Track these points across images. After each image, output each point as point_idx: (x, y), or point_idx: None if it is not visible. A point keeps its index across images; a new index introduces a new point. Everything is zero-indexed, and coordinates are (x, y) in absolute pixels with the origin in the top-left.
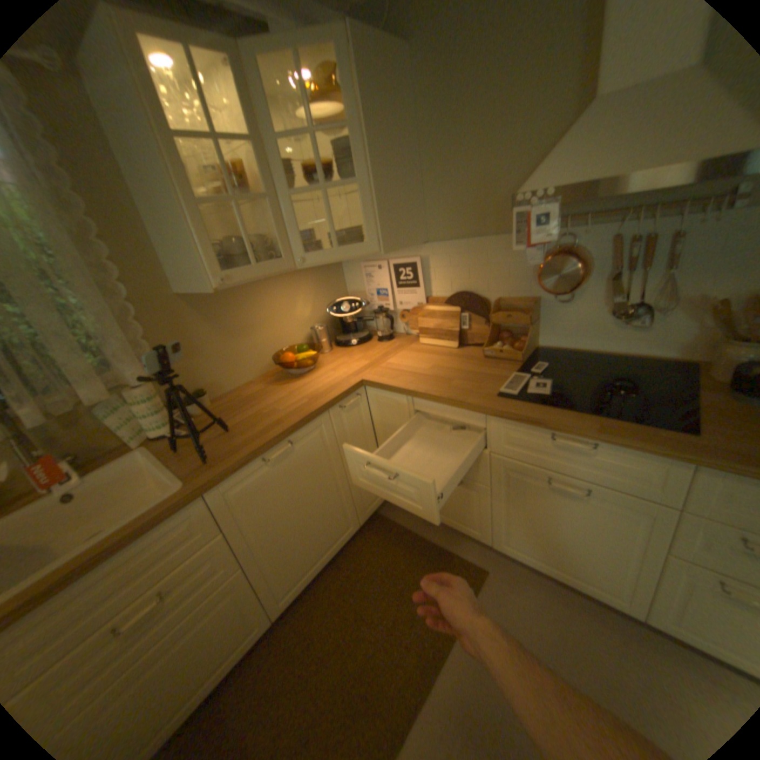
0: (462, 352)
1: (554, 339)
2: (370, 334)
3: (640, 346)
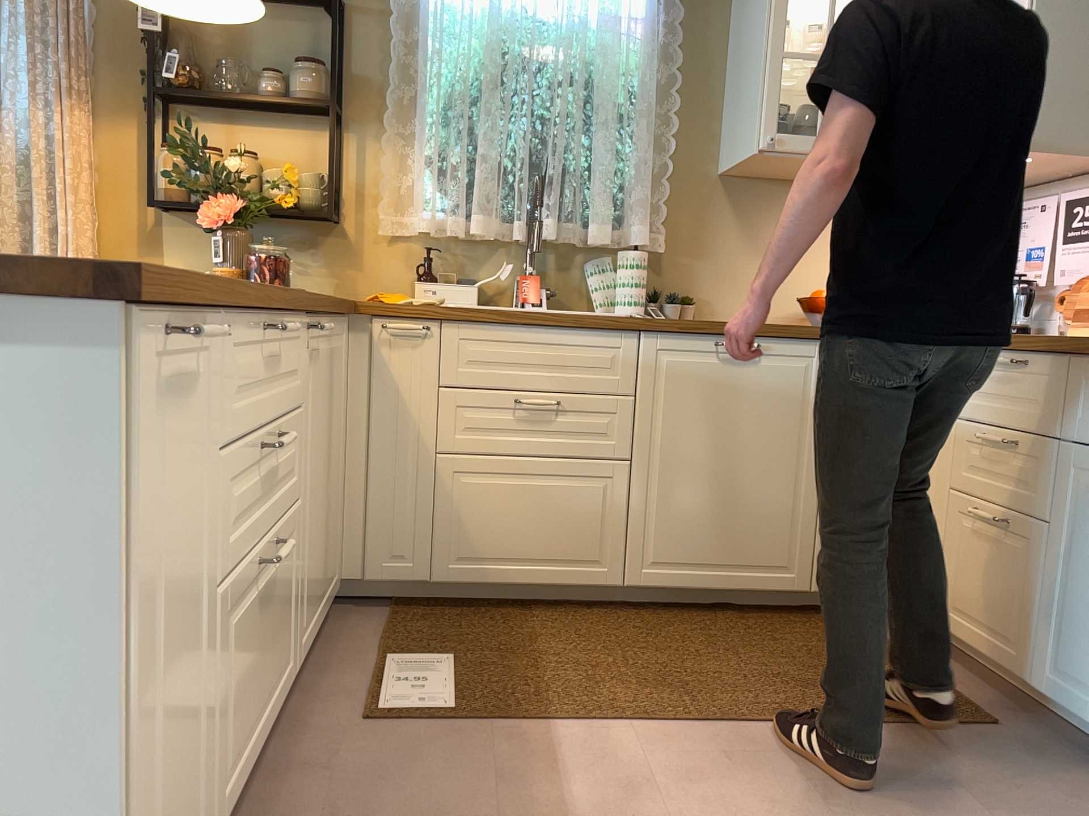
0: None
1: None
2: None
3: None
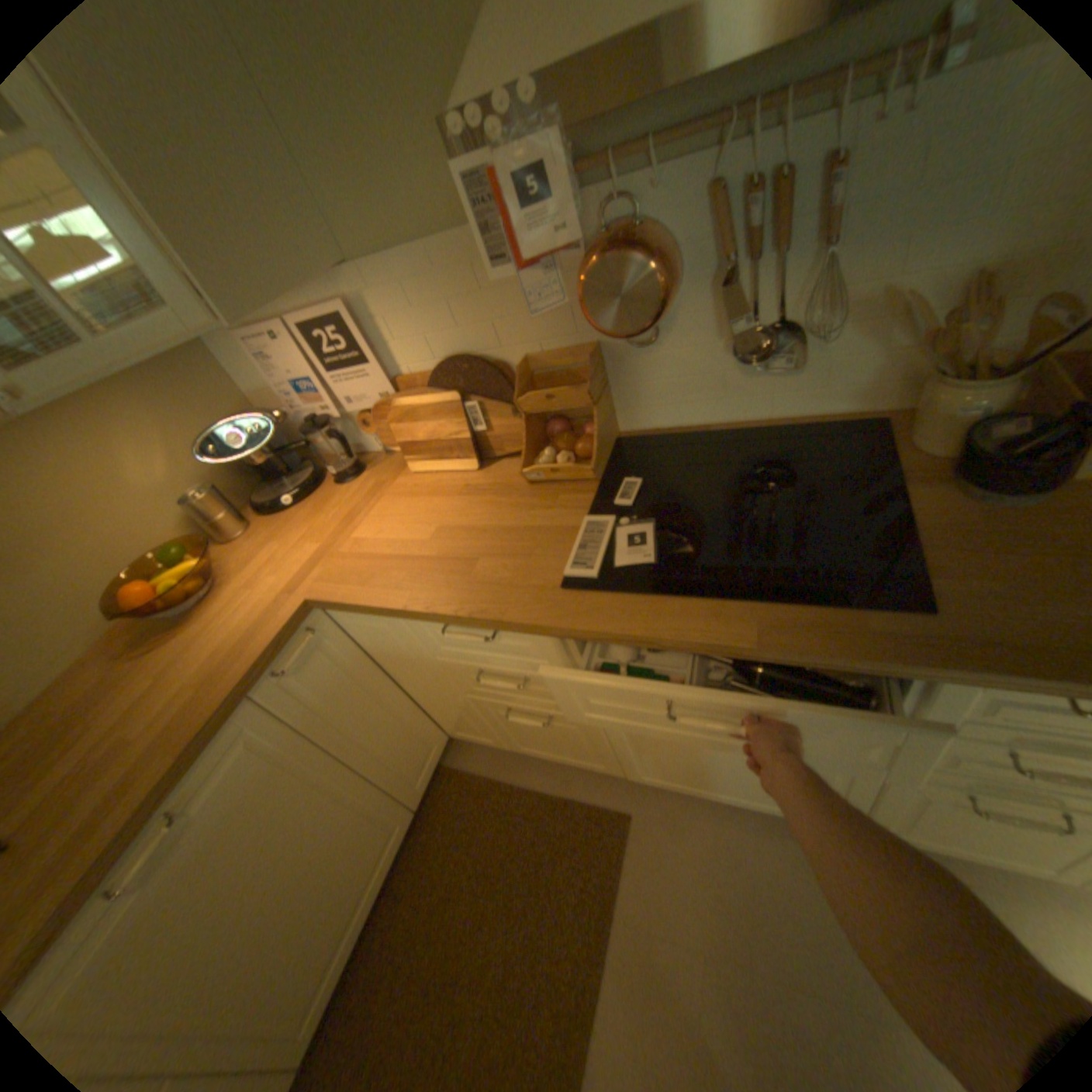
0: (489, 476)
1: (642, 414)
2: (316, 470)
3: (788, 401)
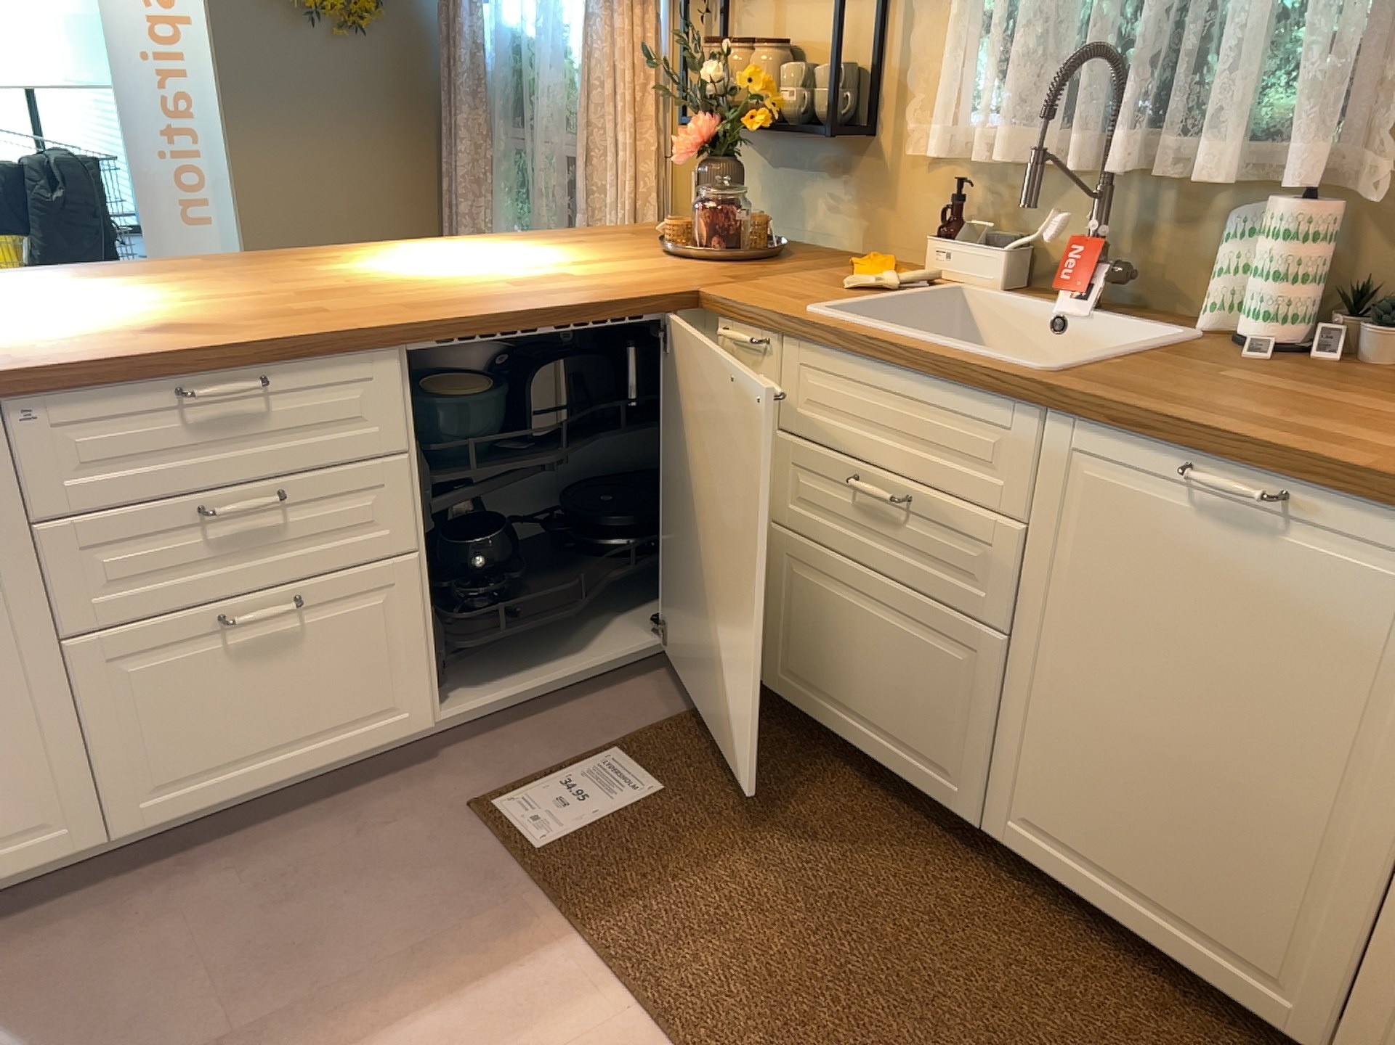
0: None
1: None
2: None
3: None
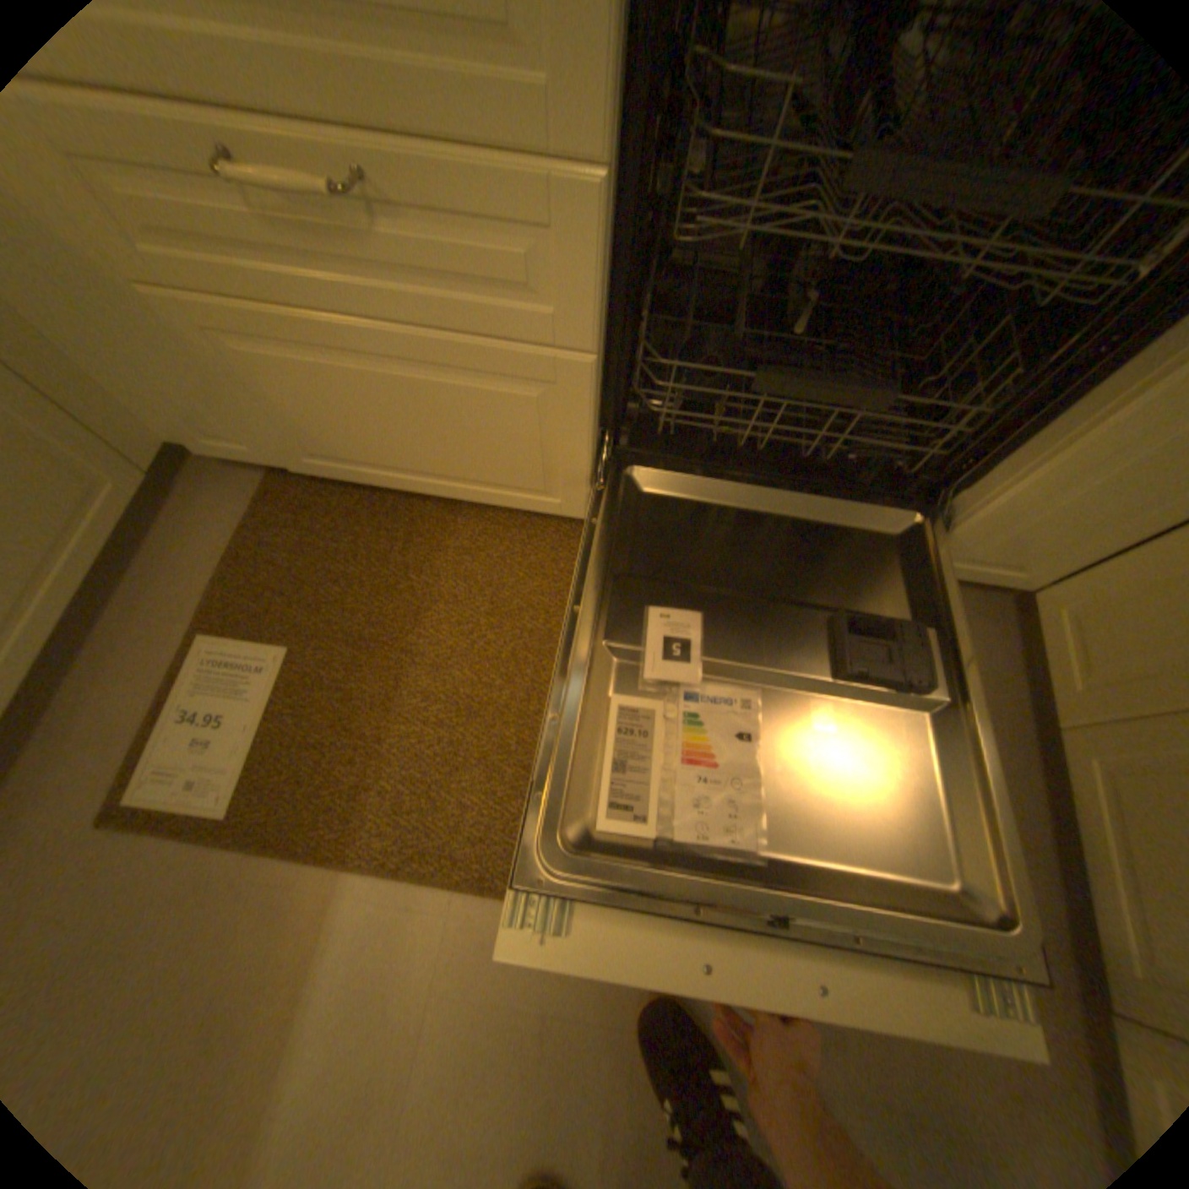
0: None
1: None
2: None
3: None
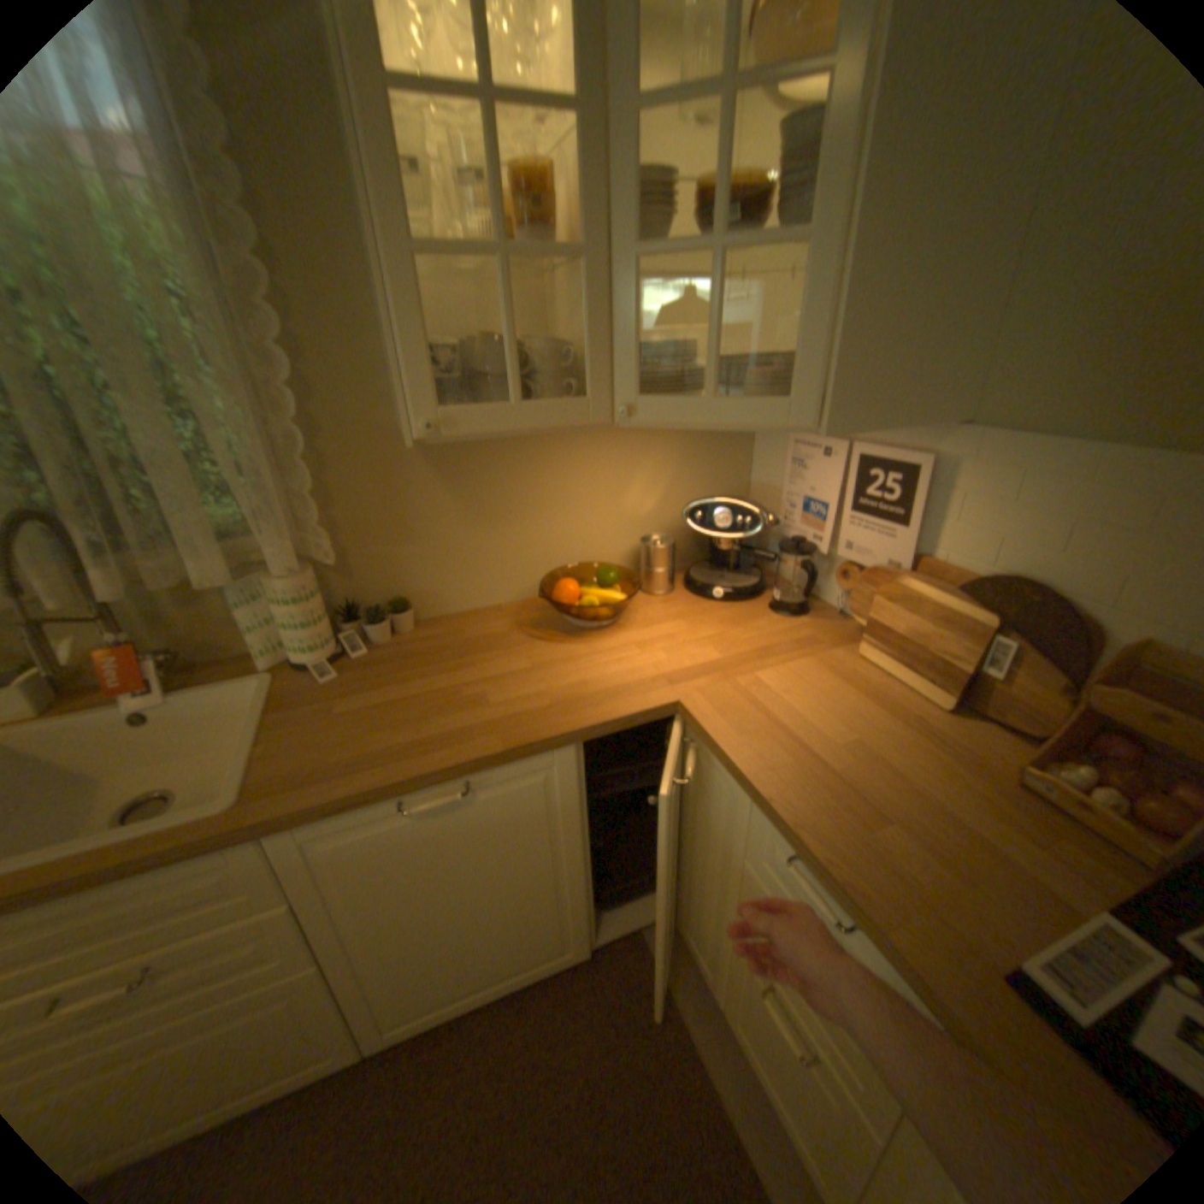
0: (961, 734)
1: None
2: (761, 585)
3: None
